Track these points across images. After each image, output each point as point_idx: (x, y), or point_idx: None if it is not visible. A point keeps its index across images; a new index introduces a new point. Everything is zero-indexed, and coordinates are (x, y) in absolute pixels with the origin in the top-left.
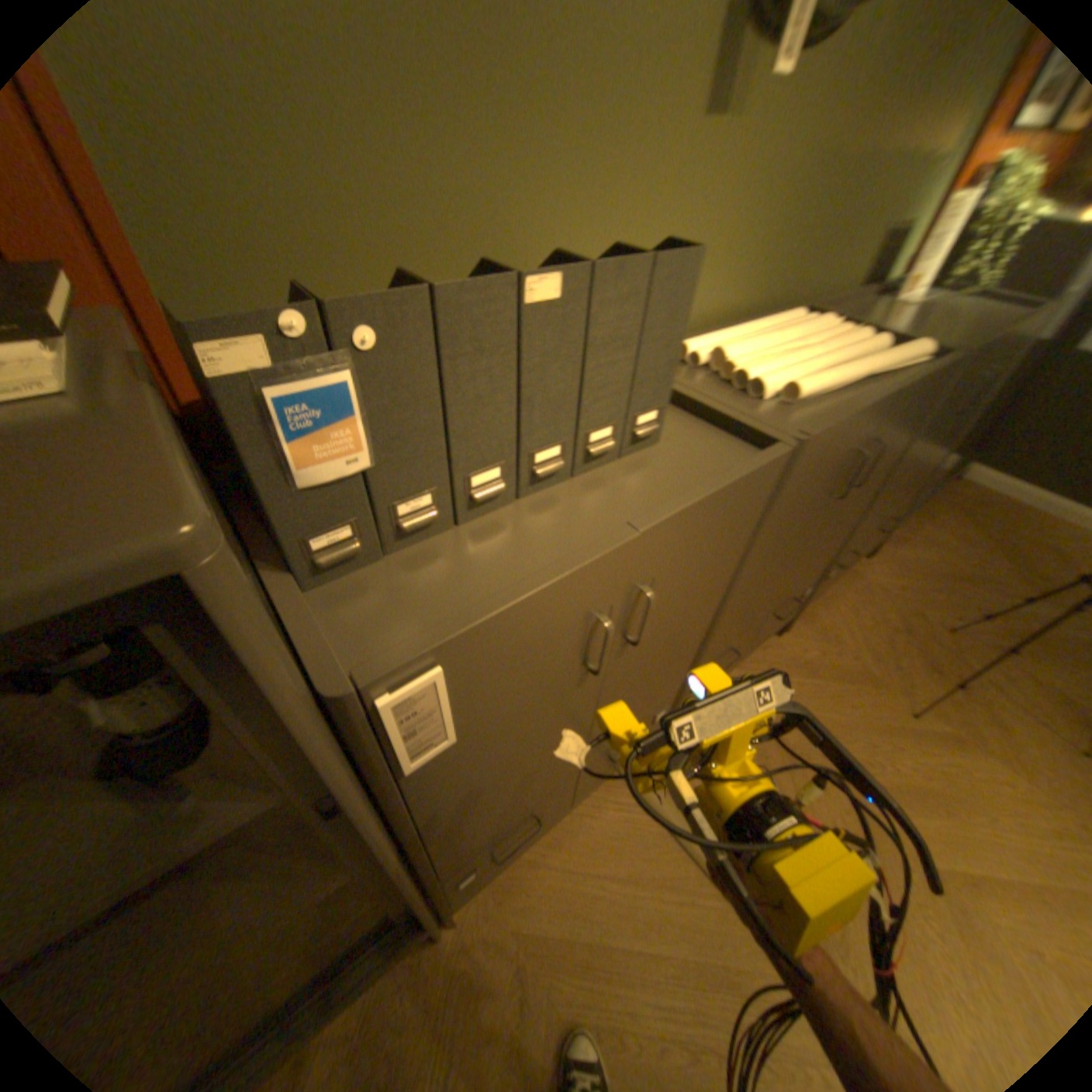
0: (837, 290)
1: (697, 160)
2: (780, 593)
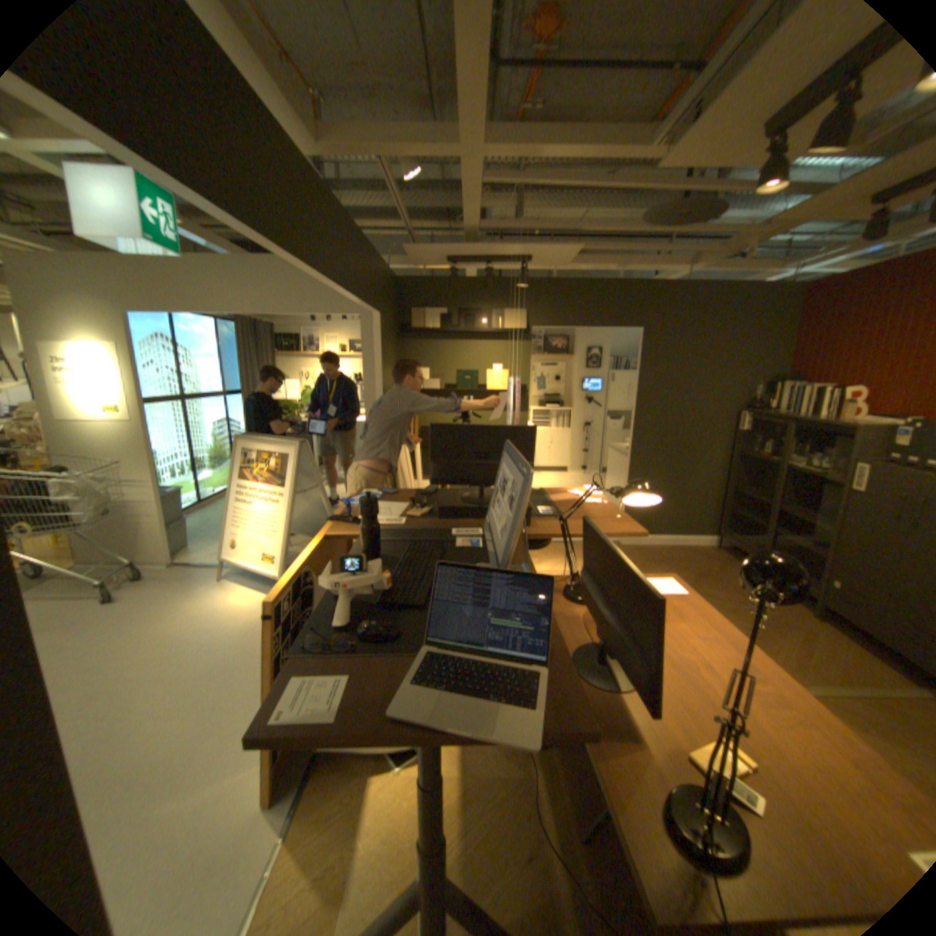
0: None
1: None
2: None
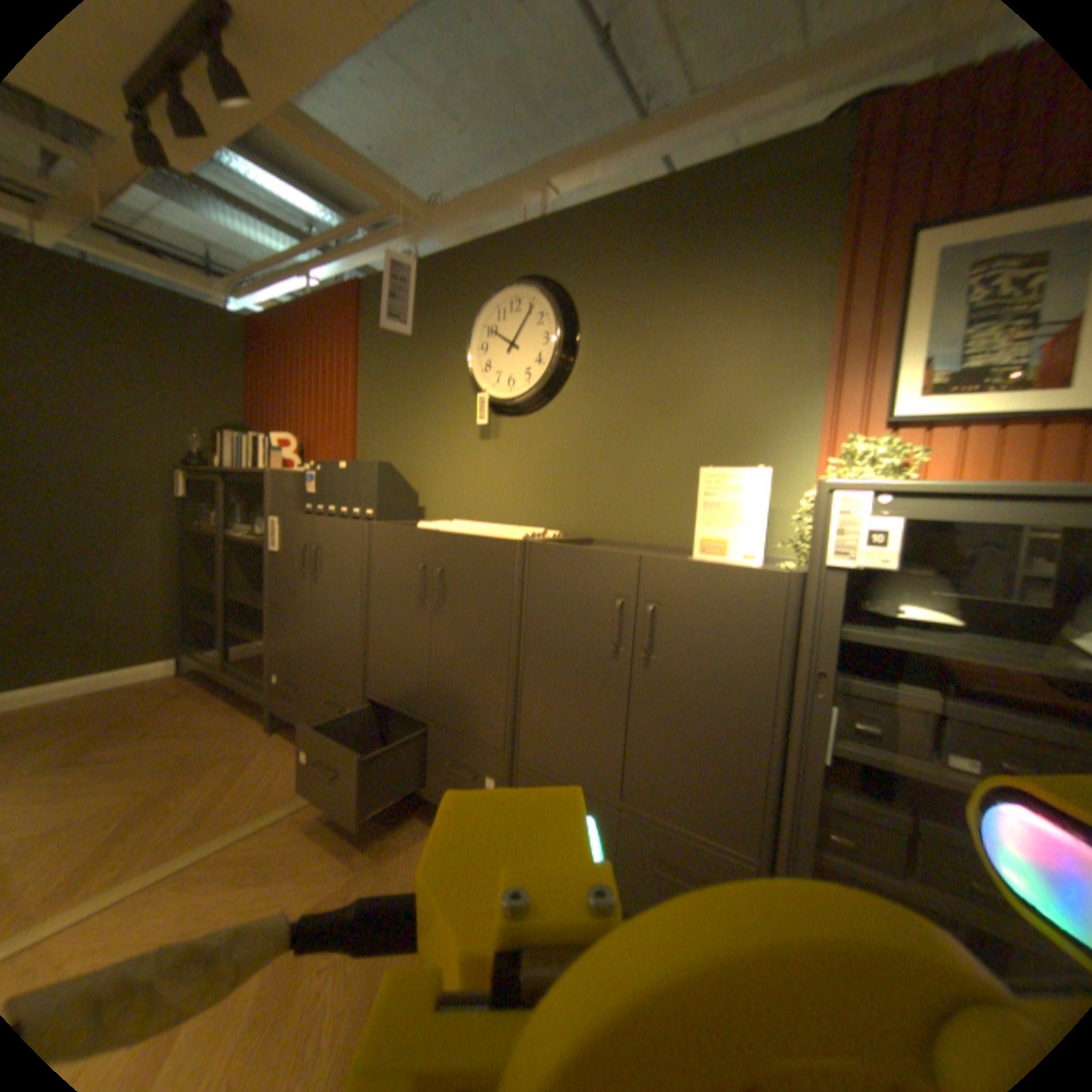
0: (648, 541)
1: (479, 453)
2: (421, 687)
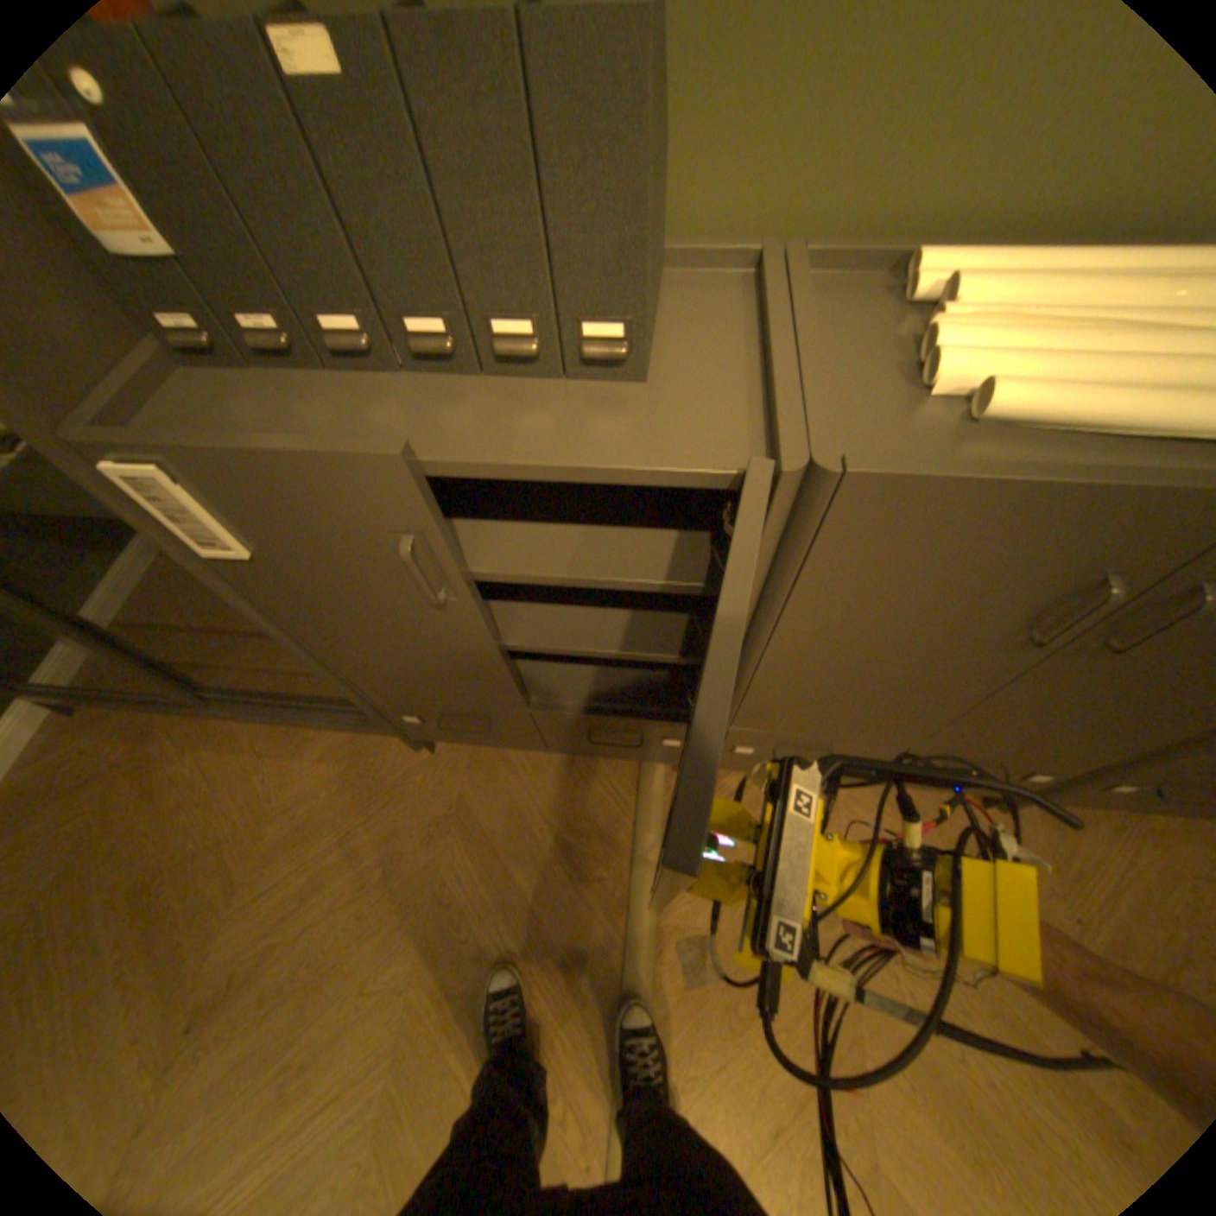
0: None
1: None
2: (918, 729)
